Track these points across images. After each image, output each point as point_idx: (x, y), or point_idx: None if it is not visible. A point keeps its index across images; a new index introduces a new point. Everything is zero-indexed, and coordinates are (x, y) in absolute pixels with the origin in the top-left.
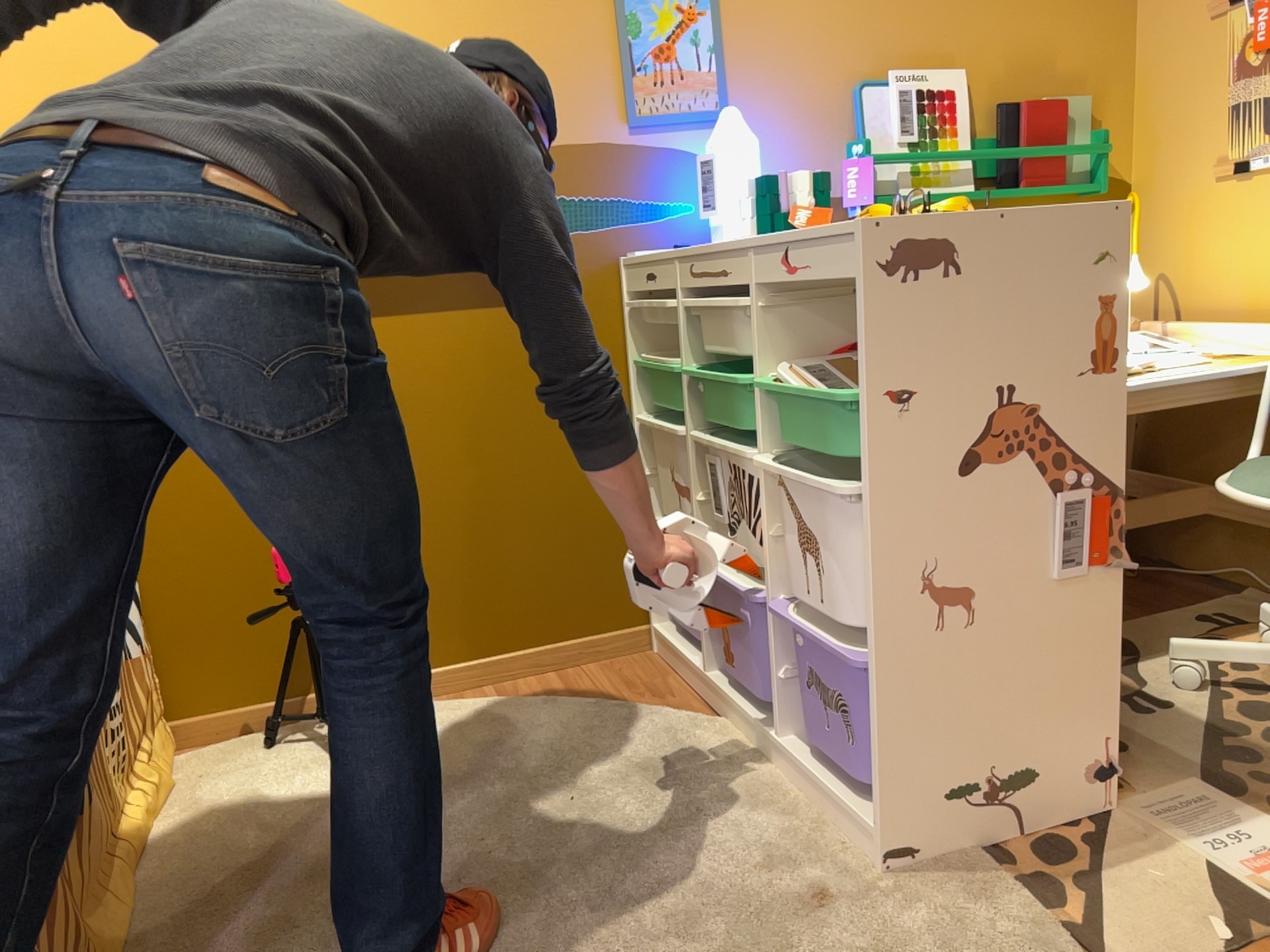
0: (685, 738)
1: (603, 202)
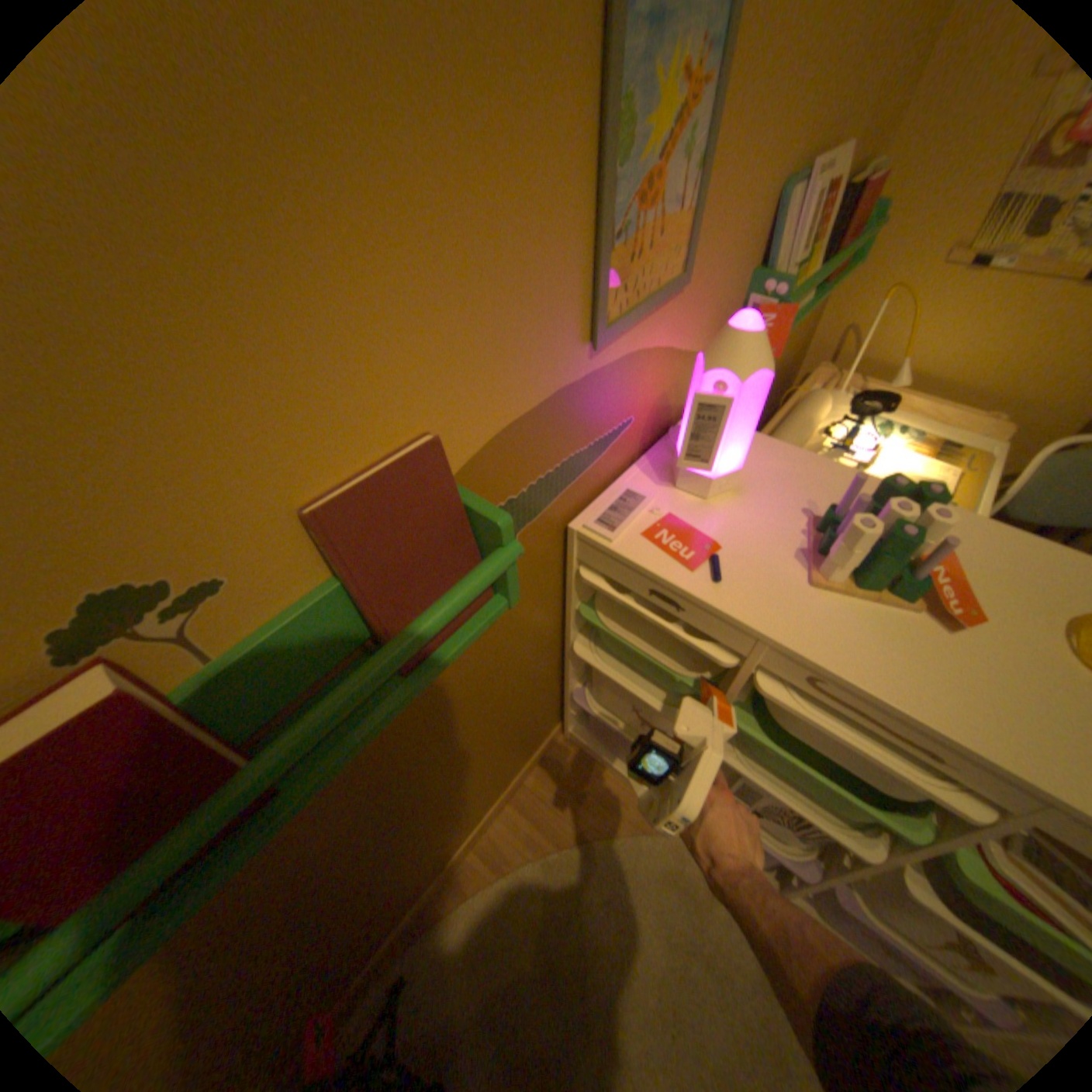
0: (683, 879)
1: (556, 471)
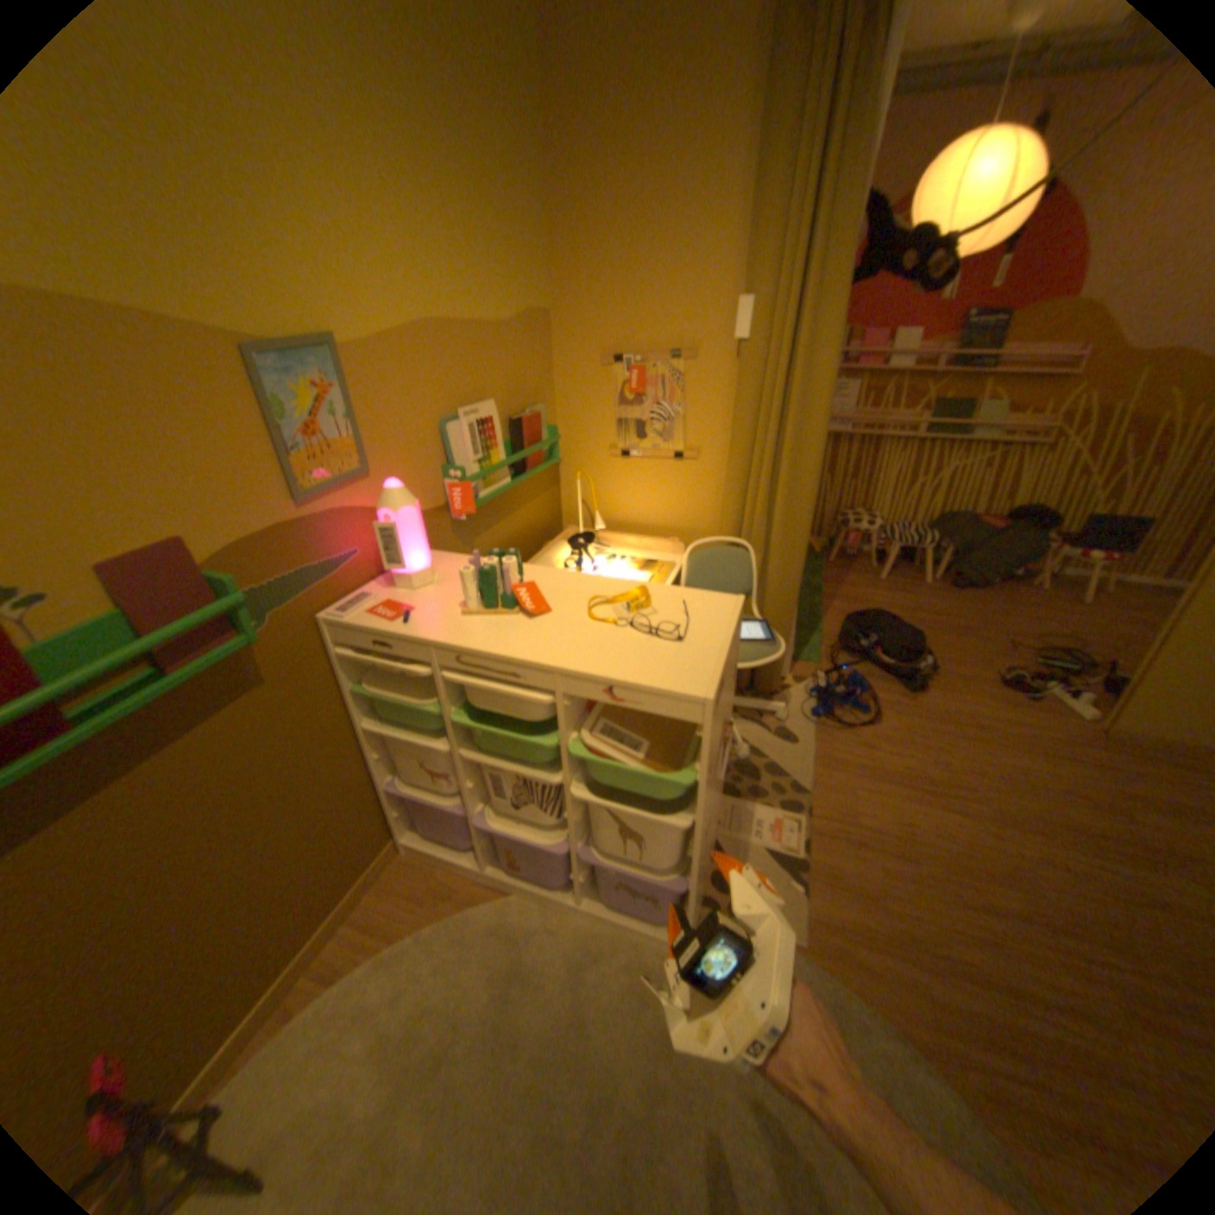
0: (504, 927)
1: (291, 576)
